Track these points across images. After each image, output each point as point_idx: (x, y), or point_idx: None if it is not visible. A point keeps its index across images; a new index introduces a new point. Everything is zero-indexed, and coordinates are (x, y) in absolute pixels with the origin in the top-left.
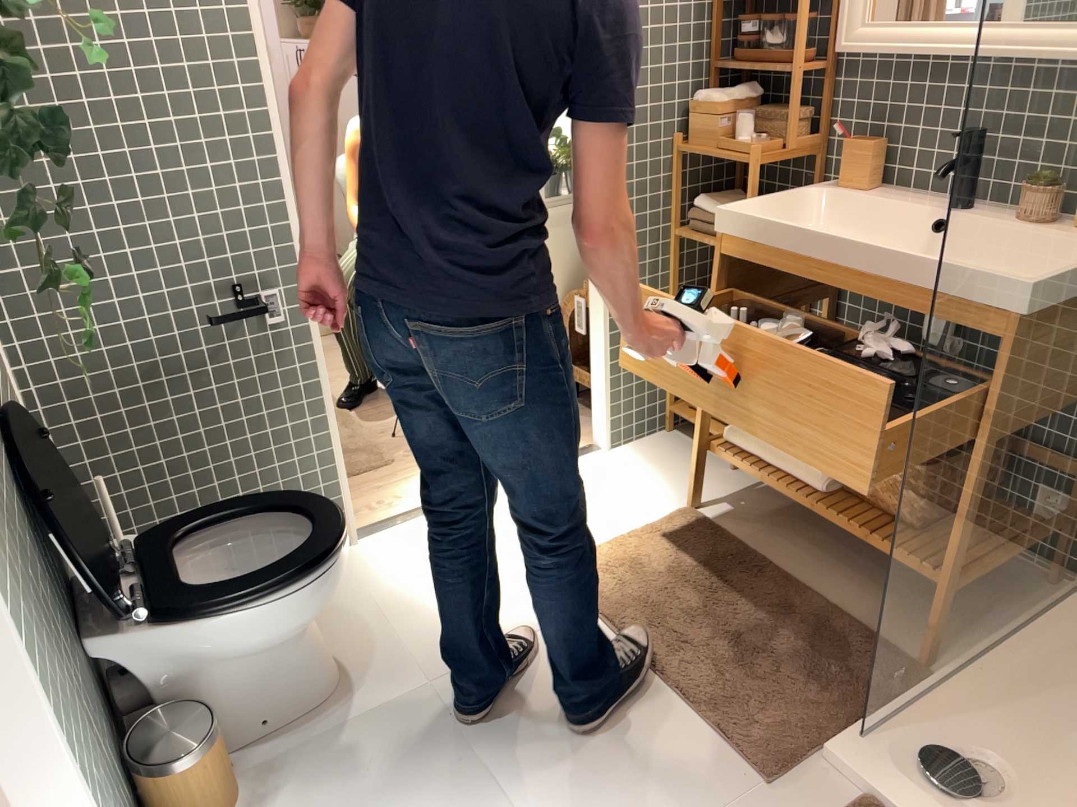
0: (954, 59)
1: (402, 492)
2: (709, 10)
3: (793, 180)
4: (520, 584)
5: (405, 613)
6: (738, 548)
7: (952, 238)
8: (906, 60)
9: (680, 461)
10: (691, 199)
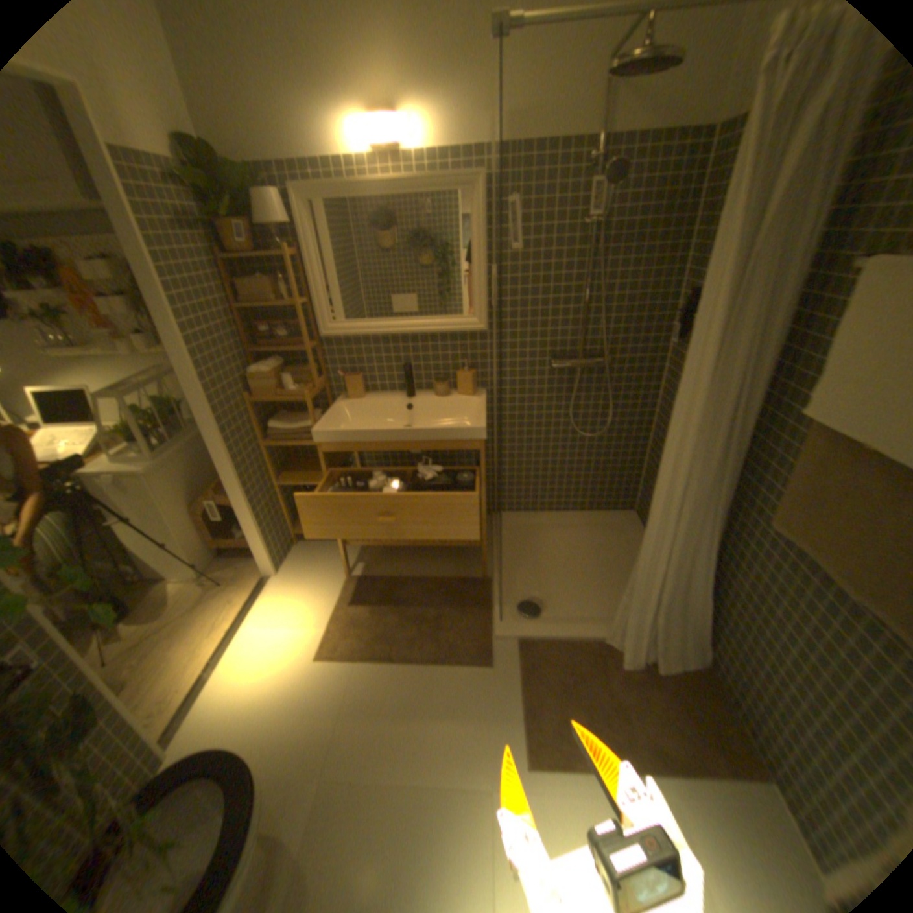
0: (396, 338)
1: (160, 696)
2: (234, 321)
3: (321, 400)
4: (306, 683)
5: (256, 764)
6: (387, 581)
7: (416, 410)
8: (373, 340)
9: (318, 557)
10: (263, 424)
